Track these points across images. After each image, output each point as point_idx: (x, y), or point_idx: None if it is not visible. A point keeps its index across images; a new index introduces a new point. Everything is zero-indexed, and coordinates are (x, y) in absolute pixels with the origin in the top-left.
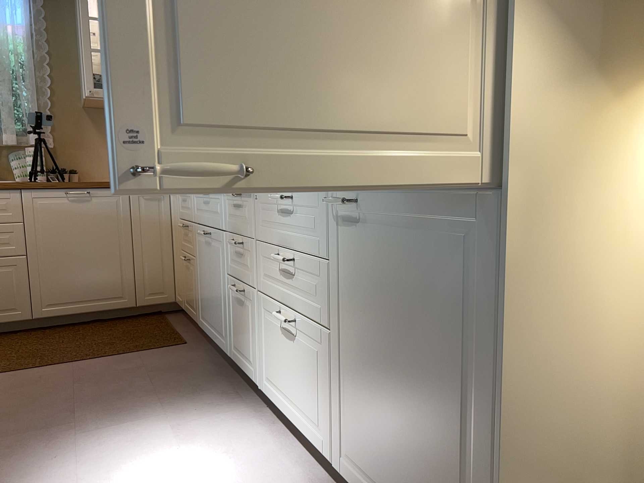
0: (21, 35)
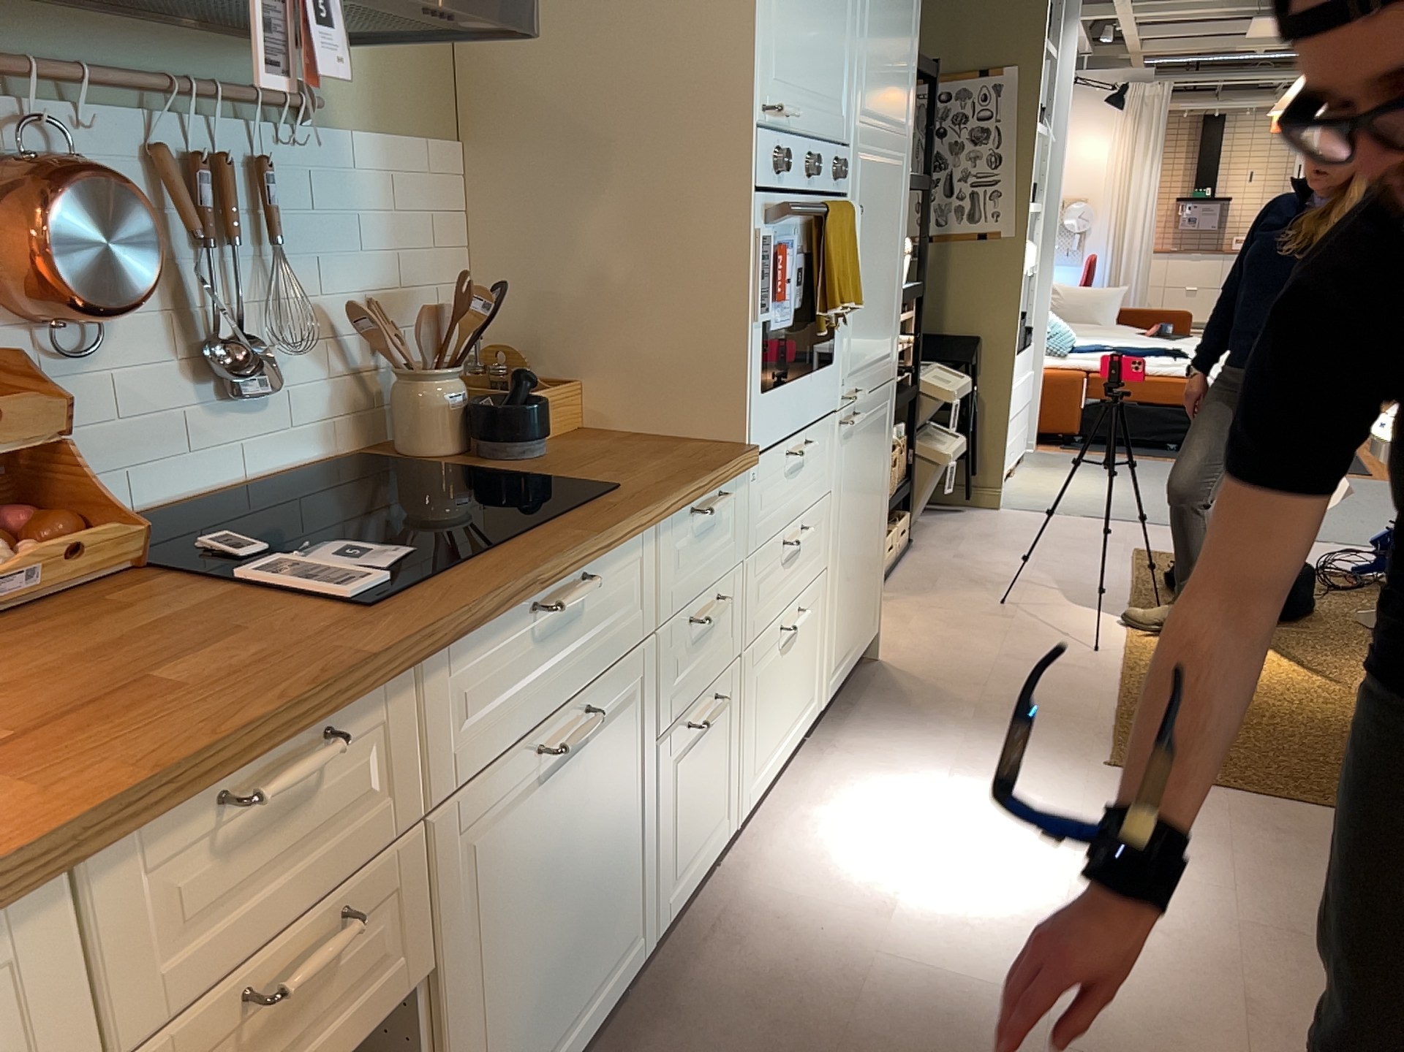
0: None
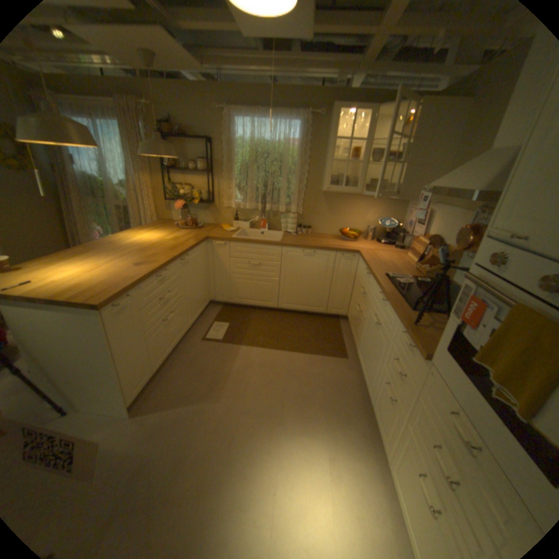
0: (296, 146)
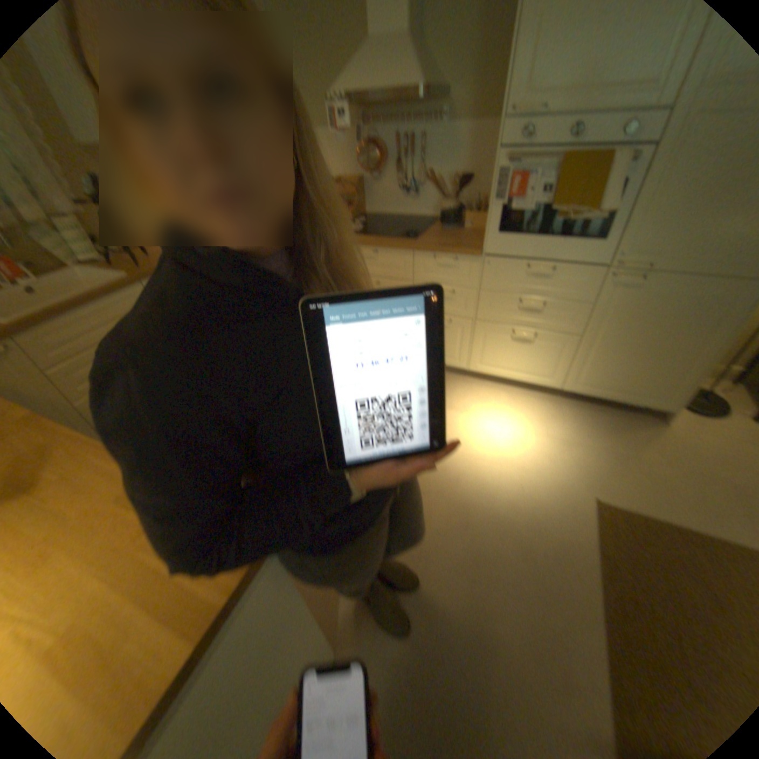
0: None
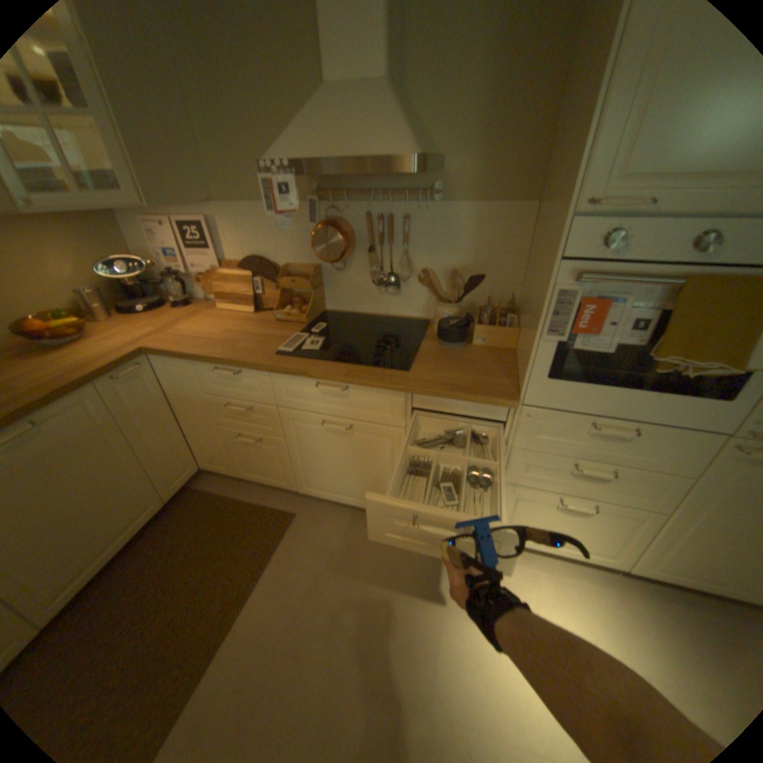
0: None
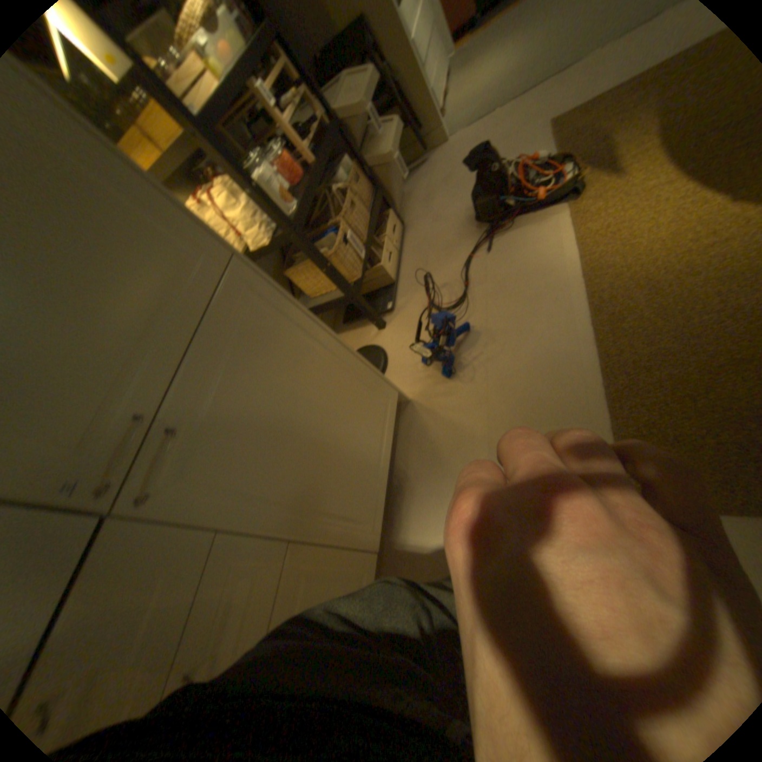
0: None
